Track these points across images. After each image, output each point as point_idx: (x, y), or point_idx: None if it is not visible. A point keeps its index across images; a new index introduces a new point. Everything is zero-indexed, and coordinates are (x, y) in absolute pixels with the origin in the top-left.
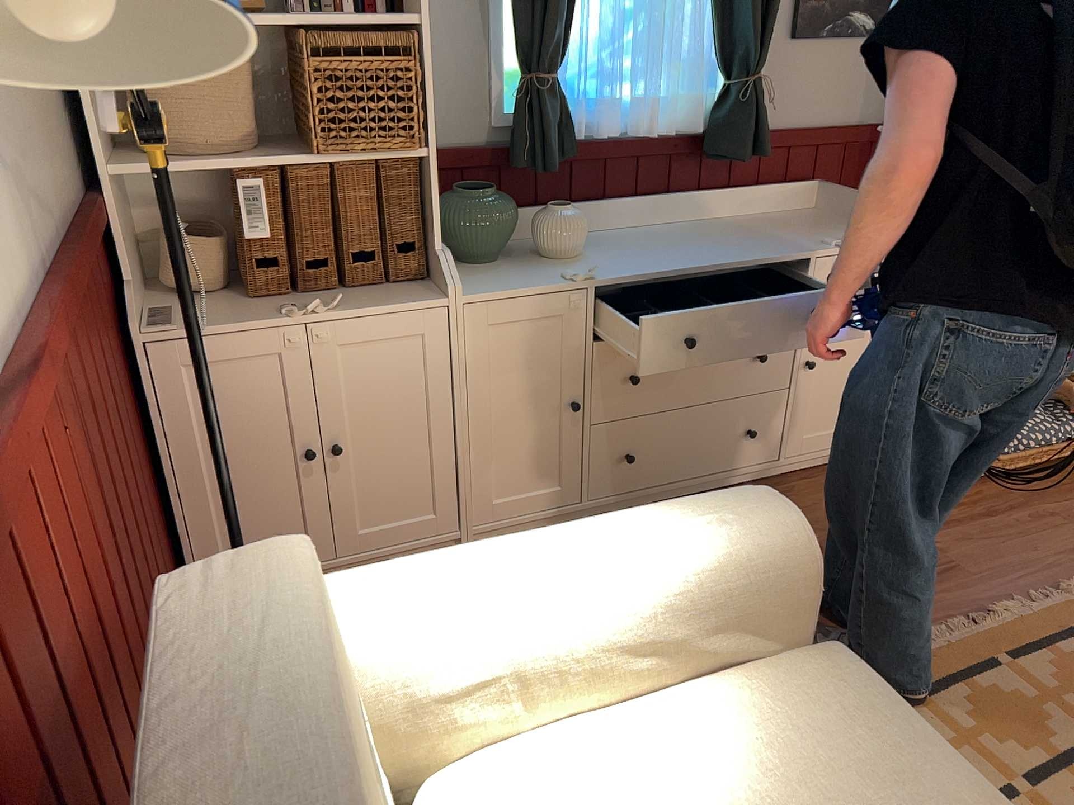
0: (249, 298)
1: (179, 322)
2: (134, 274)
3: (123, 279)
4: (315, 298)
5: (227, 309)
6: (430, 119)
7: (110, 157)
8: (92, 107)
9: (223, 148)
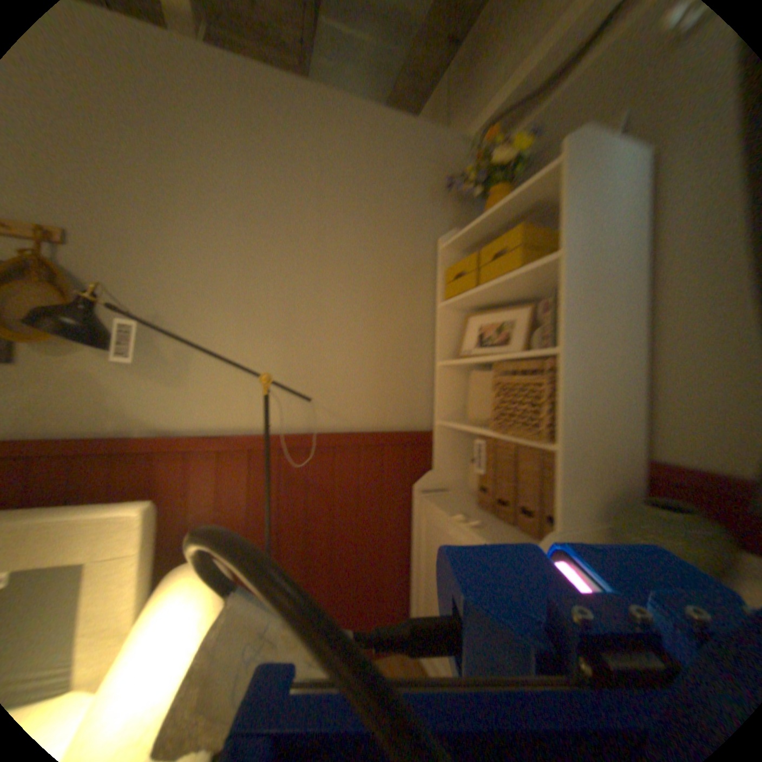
0: (480, 504)
1: (438, 495)
2: (445, 468)
3: (436, 467)
4: (496, 521)
5: (461, 502)
6: (567, 420)
7: (453, 416)
8: (441, 393)
9: (482, 419)
